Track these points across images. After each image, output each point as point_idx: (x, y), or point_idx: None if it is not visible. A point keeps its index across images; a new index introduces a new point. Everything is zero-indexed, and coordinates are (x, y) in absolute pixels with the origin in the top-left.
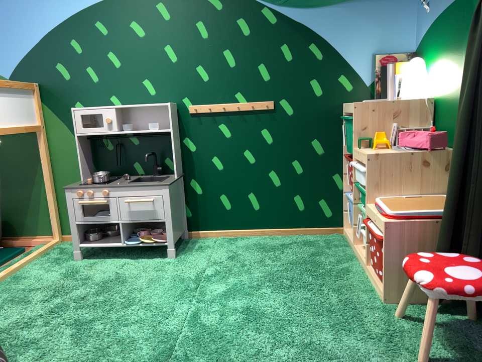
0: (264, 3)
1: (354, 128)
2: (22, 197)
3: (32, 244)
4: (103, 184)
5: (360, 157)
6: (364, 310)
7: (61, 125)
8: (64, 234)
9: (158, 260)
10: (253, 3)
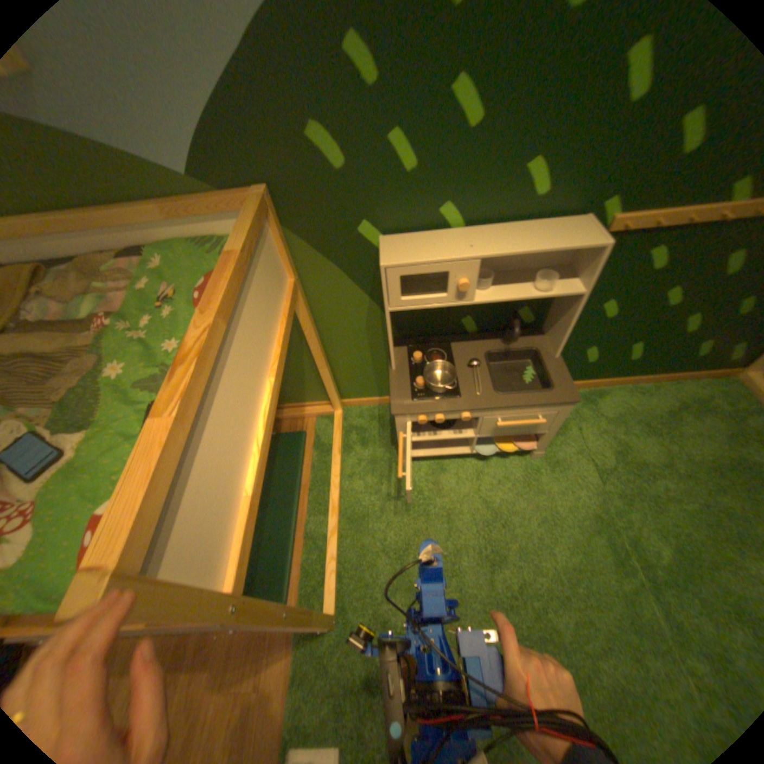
0: None
1: None
2: None
3: (305, 416)
4: (455, 397)
5: None
6: None
7: (330, 268)
8: (344, 399)
9: (515, 458)
10: None
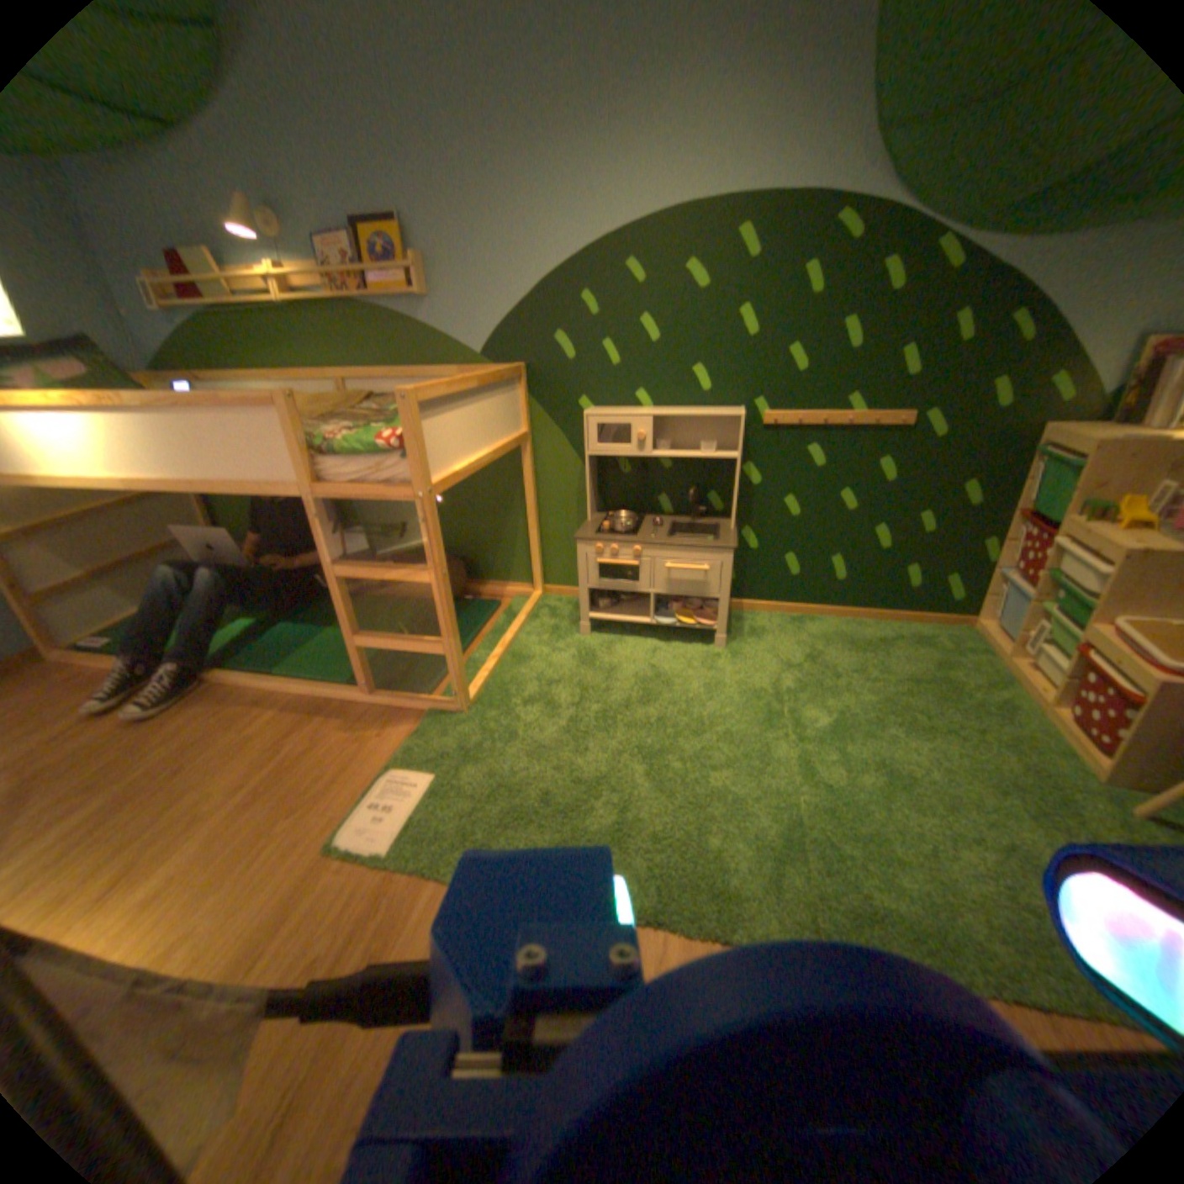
0: (944, 223)
1: (1076, 482)
2: (490, 528)
3: (503, 593)
4: (628, 534)
5: (1087, 539)
6: (1065, 786)
7: (552, 429)
8: (545, 582)
9: (697, 643)
10: (922, 223)
